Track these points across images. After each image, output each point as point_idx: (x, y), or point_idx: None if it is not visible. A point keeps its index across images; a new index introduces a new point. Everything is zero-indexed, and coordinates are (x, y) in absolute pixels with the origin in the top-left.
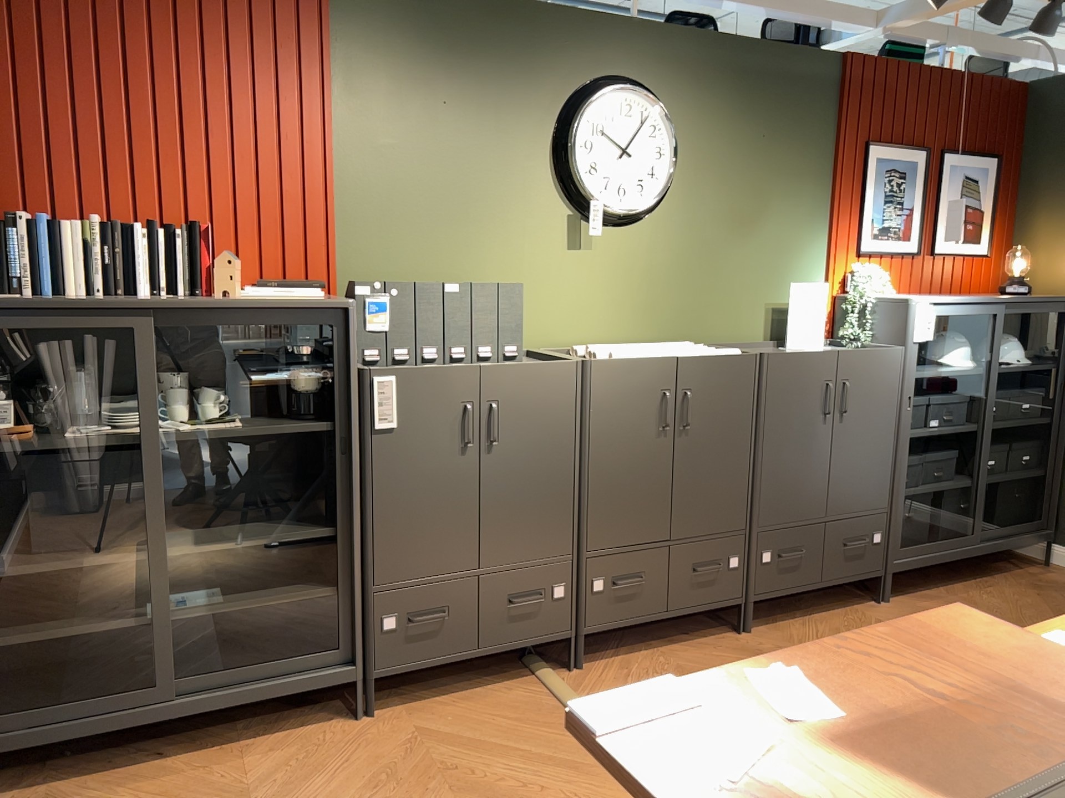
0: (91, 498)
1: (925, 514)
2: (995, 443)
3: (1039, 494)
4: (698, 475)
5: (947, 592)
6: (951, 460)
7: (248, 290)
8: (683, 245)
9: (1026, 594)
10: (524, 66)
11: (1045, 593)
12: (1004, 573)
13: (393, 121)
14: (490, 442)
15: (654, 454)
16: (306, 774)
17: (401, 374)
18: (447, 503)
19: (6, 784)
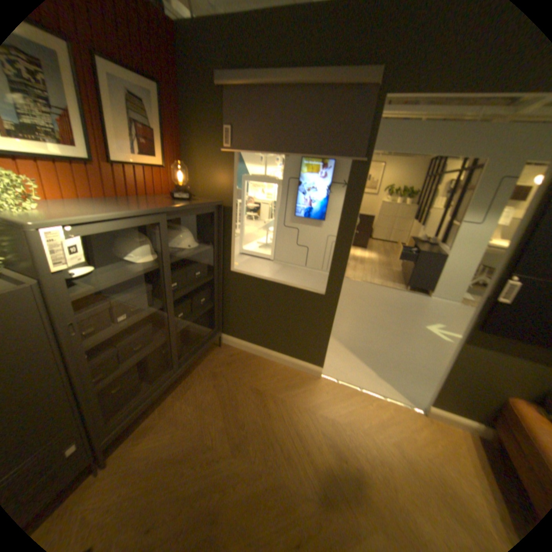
0: None
1: (131, 376)
2: (182, 299)
3: (212, 312)
4: None
5: (158, 413)
6: (147, 331)
7: None
8: None
9: (207, 389)
10: None
11: (217, 381)
12: (197, 366)
13: None
14: None
15: None
16: None
17: None
18: None
19: None
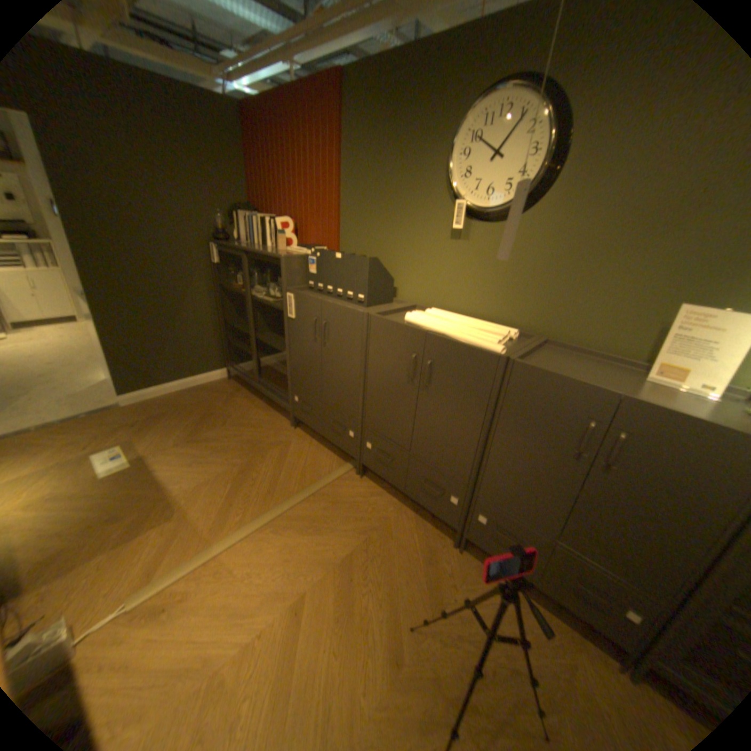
0: (252, 313)
1: None
2: None
3: None
4: (433, 423)
5: None
6: None
7: (295, 248)
8: (557, 241)
9: None
10: (437, 92)
11: None
12: None
13: (364, 156)
14: (326, 341)
15: (404, 392)
16: (257, 426)
17: (297, 294)
18: (312, 362)
19: (244, 383)
